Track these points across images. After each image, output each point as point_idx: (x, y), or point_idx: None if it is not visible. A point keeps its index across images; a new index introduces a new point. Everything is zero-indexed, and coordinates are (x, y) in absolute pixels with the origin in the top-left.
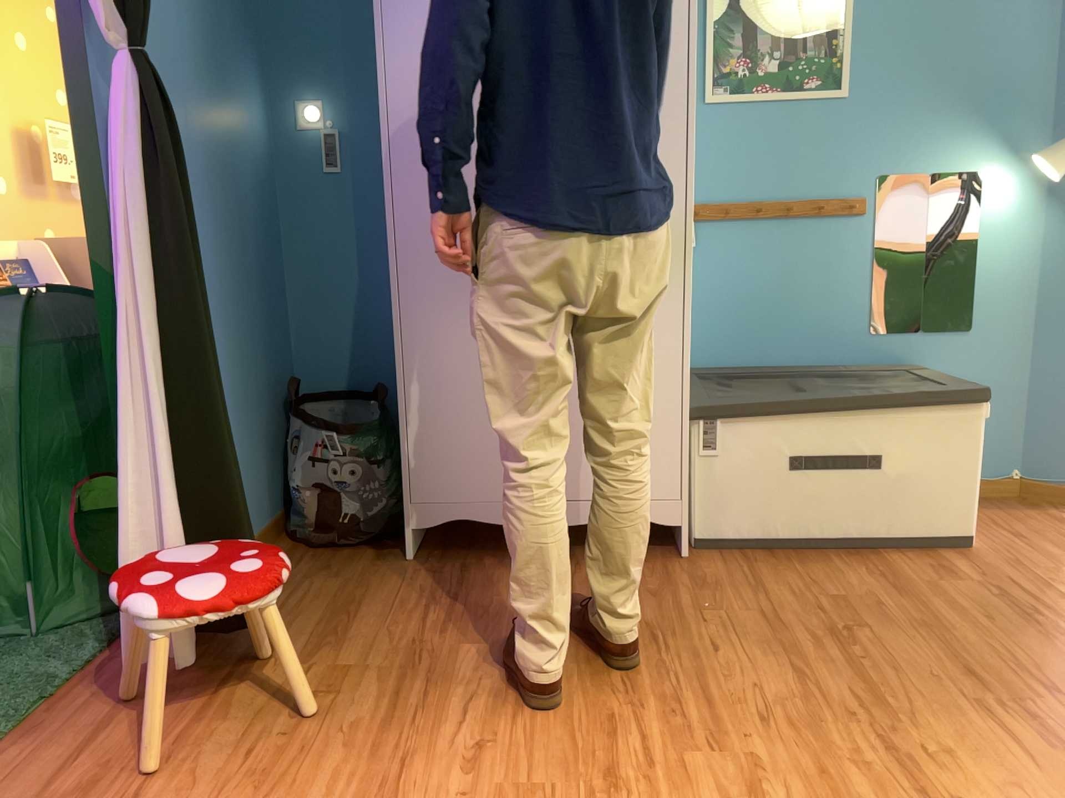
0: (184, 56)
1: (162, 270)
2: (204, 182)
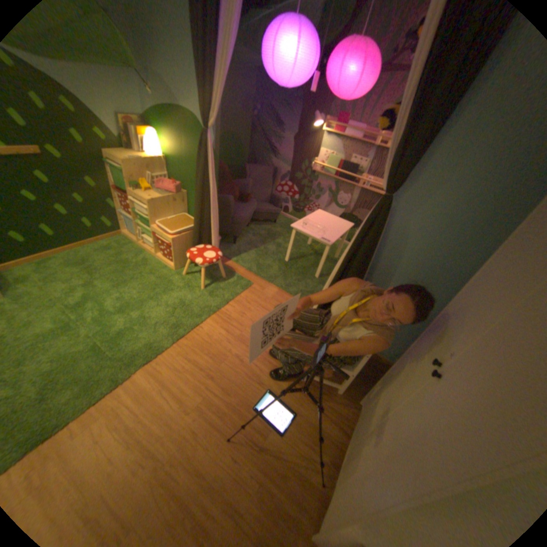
0: (477, 205)
1: (347, 255)
2: (449, 256)
